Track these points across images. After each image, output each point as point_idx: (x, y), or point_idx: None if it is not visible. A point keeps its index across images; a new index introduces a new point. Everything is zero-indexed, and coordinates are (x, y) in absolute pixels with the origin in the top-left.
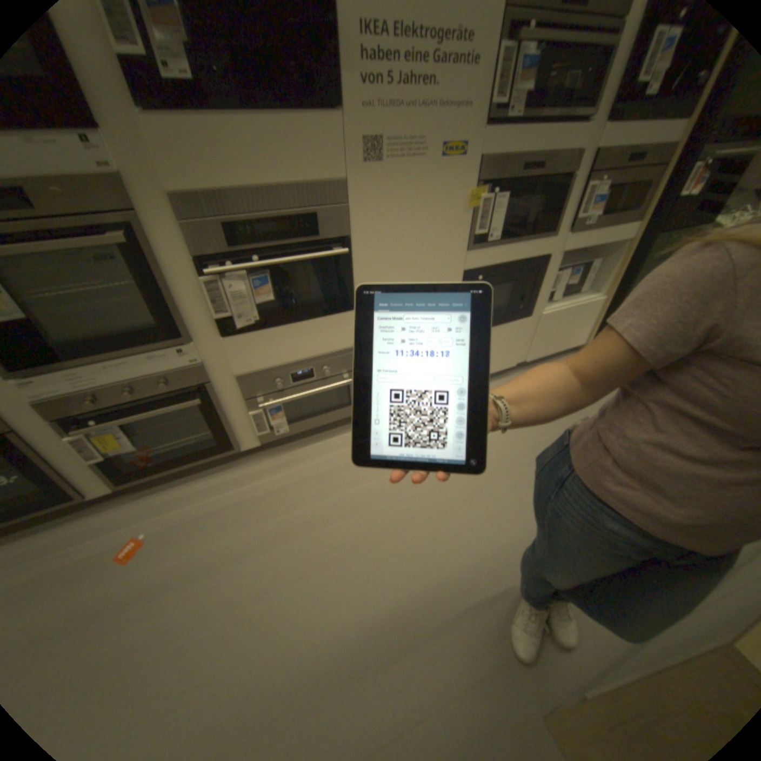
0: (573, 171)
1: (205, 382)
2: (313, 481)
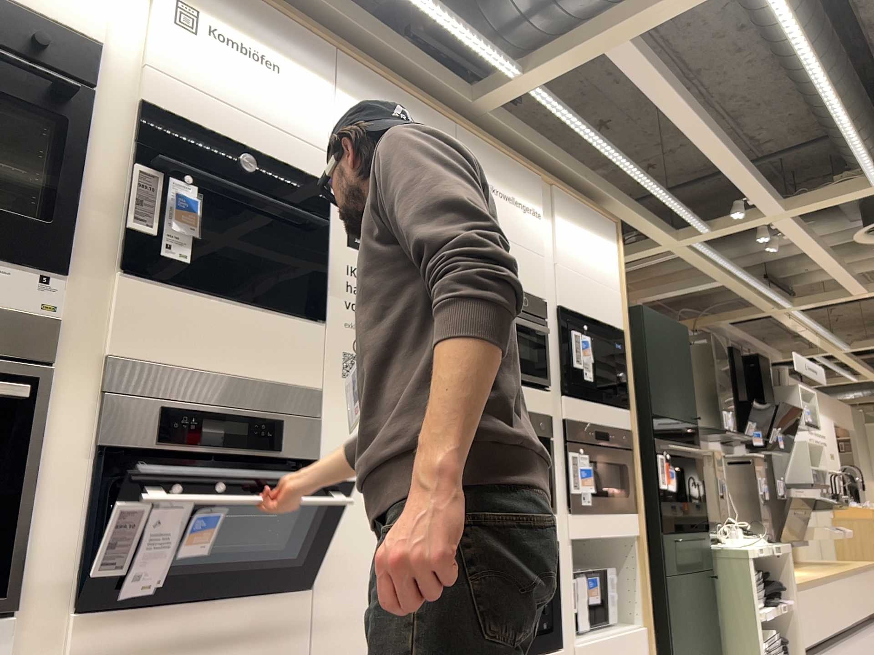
0: (549, 437)
1: None
2: None
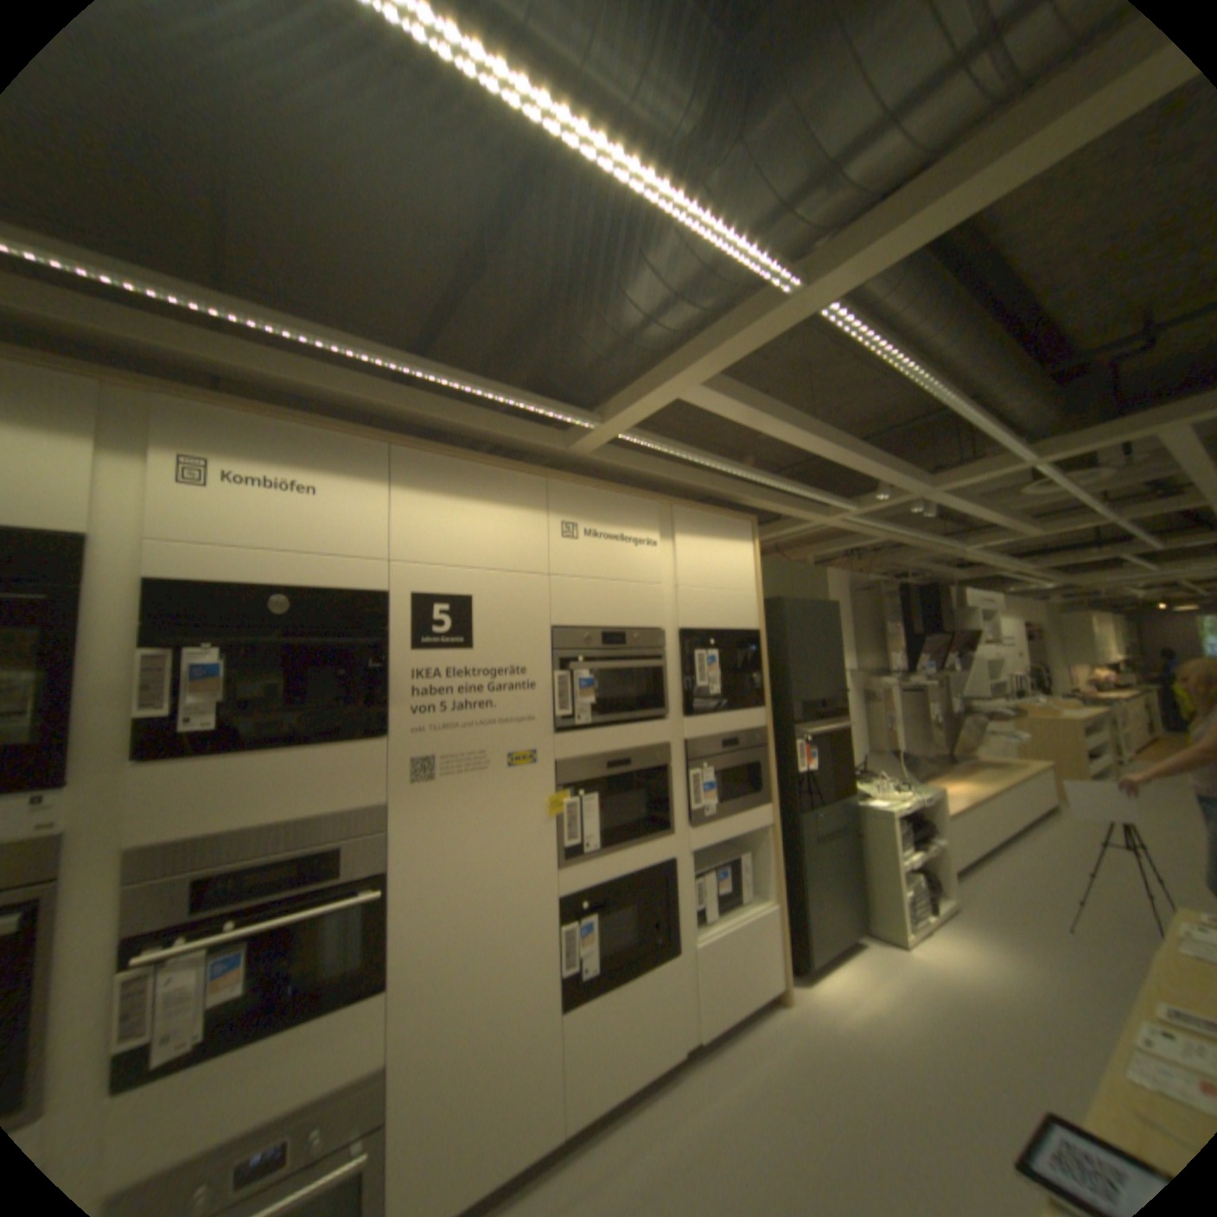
0: (666, 763)
1: None
2: None
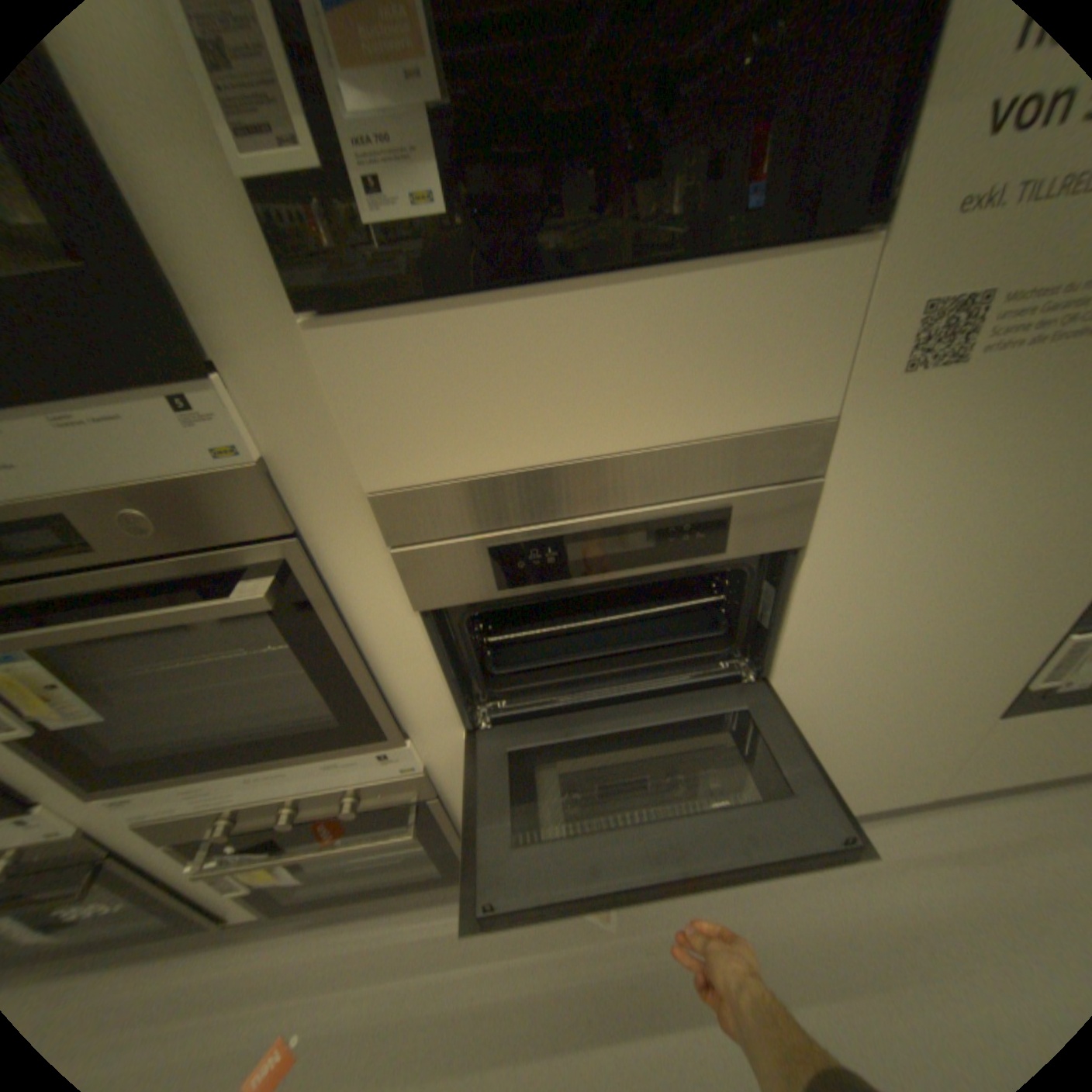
0: None
1: (428, 797)
2: (620, 1000)
